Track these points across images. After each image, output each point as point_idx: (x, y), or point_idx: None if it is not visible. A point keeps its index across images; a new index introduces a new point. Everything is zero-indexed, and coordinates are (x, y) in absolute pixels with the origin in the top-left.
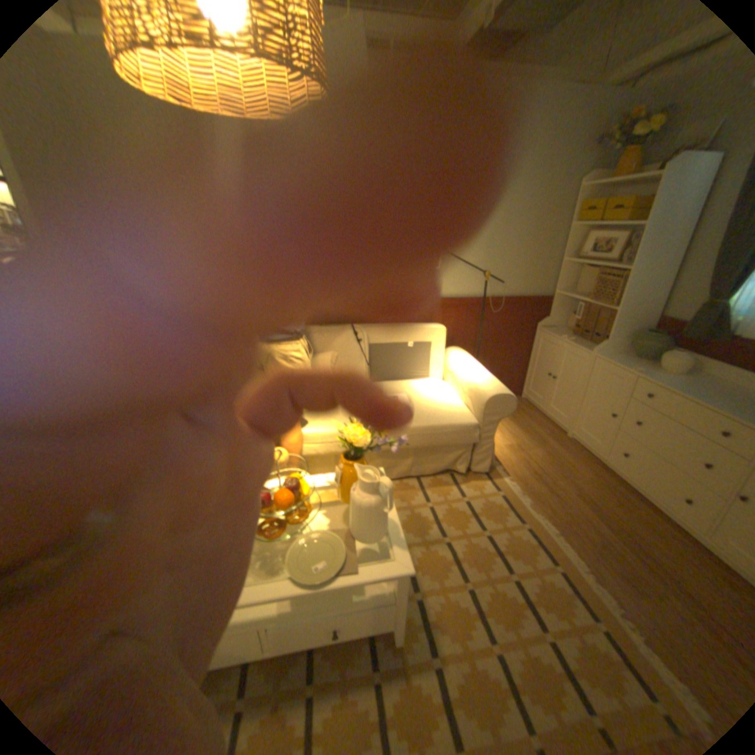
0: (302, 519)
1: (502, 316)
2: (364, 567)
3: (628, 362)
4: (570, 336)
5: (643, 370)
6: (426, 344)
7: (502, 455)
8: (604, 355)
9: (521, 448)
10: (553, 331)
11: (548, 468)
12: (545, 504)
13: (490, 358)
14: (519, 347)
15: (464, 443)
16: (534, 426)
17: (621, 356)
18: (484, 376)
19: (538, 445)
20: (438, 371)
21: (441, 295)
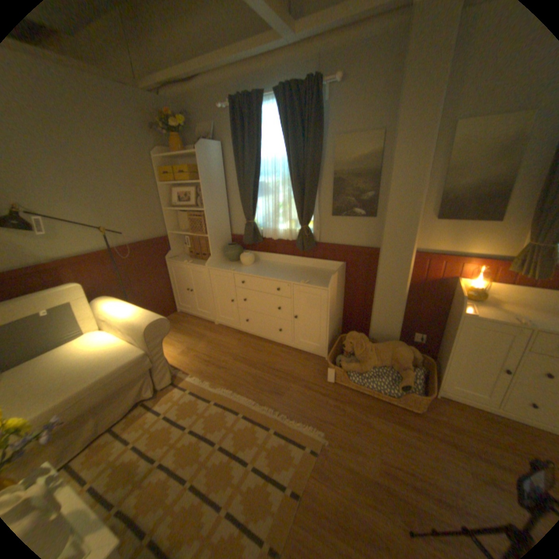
0: None
1: (135, 259)
2: None
3: (226, 266)
4: (189, 259)
5: (234, 269)
6: (61, 308)
7: (177, 362)
8: (212, 266)
9: (189, 349)
10: (177, 259)
11: (211, 352)
12: (217, 378)
13: (139, 294)
14: (159, 277)
15: (139, 375)
16: (193, 328)
17: (221, 264)
18: (135, 312)
19: (199, 341)
20: (88, 326)
21: (62, 256)
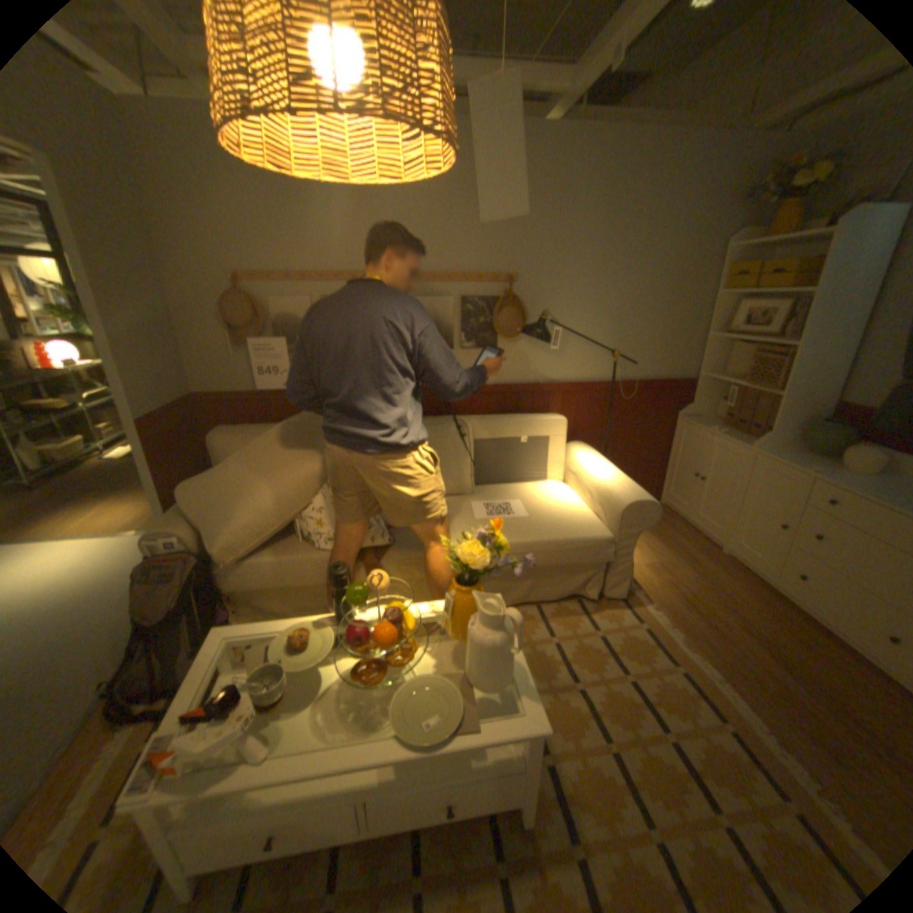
0: (407, 660)
1: (635, 404)
2: (488, 724)
3: (800, 460)
4: (721, 427)
5: (822, 470)
6: (544, 440)
7: (641, 576)
8: (767, 451)
9: (665, 567)
10: (699, 421)
11: (702, 593)
12: (703, 641)
13: (621, 455)
14: (656, 440)
15: (596, 562)
16: (680, 539)
17: (790, 452)
18: (618, 478)
19: (686, 564)
20: (560, 472)
21: (559, 379)
